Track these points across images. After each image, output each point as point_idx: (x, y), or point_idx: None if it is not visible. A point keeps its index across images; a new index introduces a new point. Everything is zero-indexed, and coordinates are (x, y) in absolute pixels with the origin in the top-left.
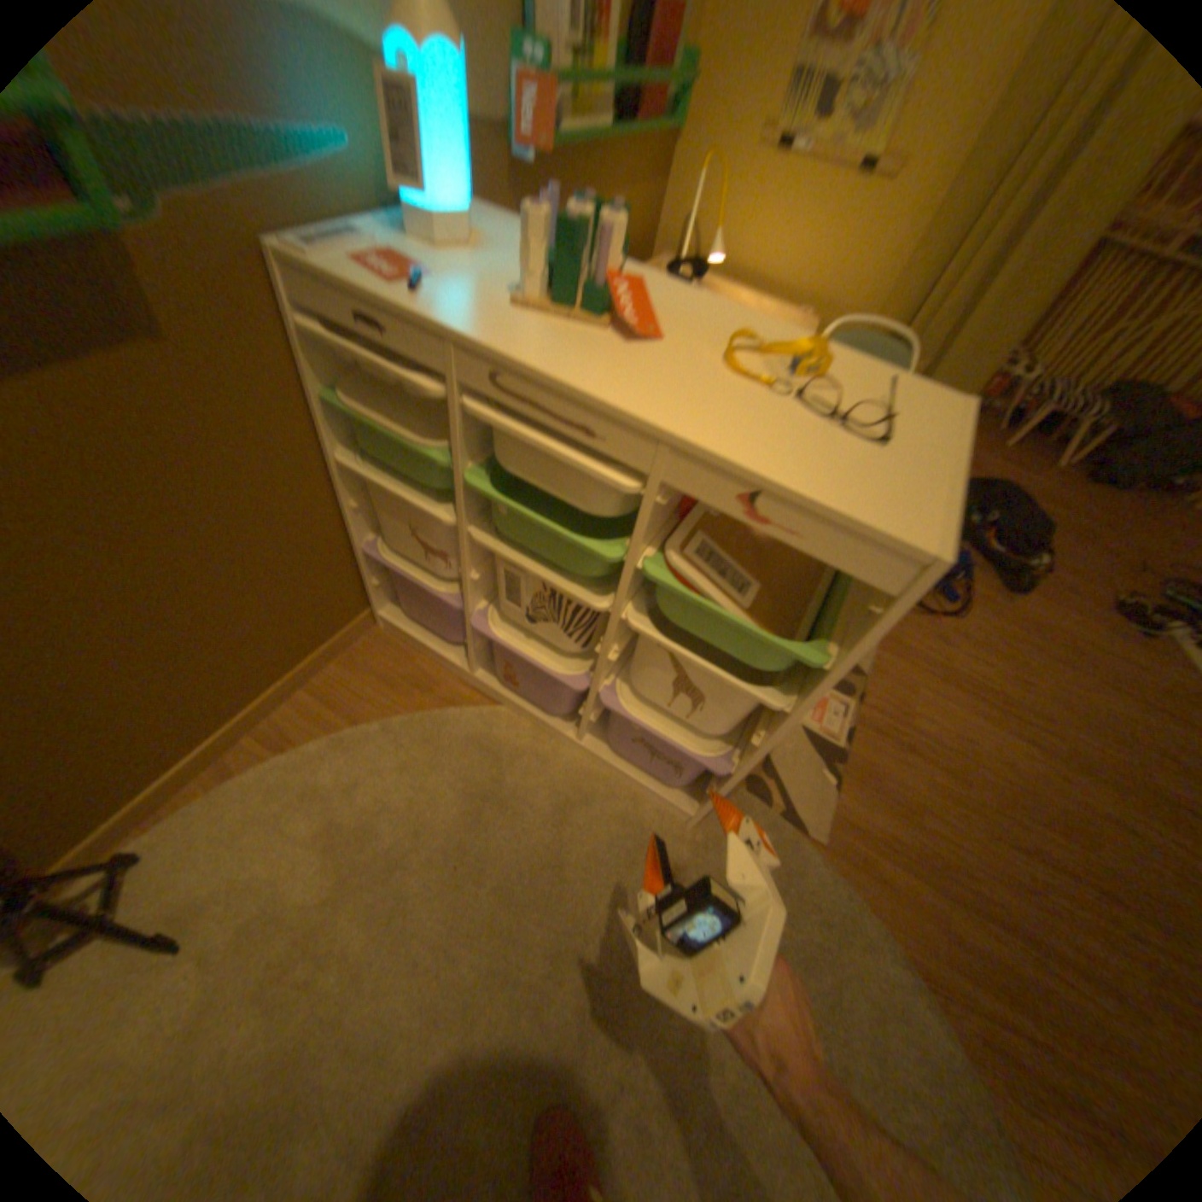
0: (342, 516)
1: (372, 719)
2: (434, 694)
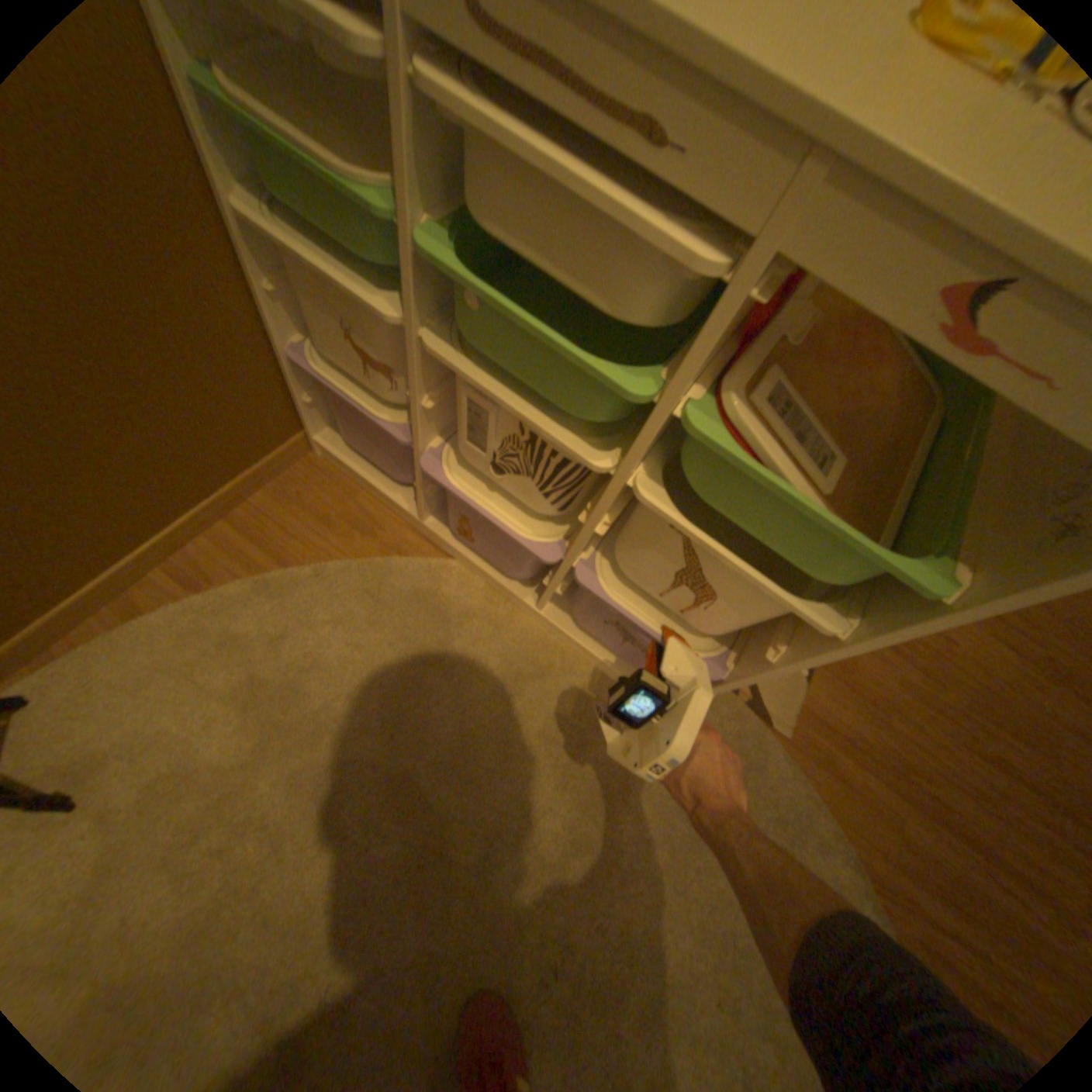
0: (254, 301)
1: (304, 561)
2: (377, 538)
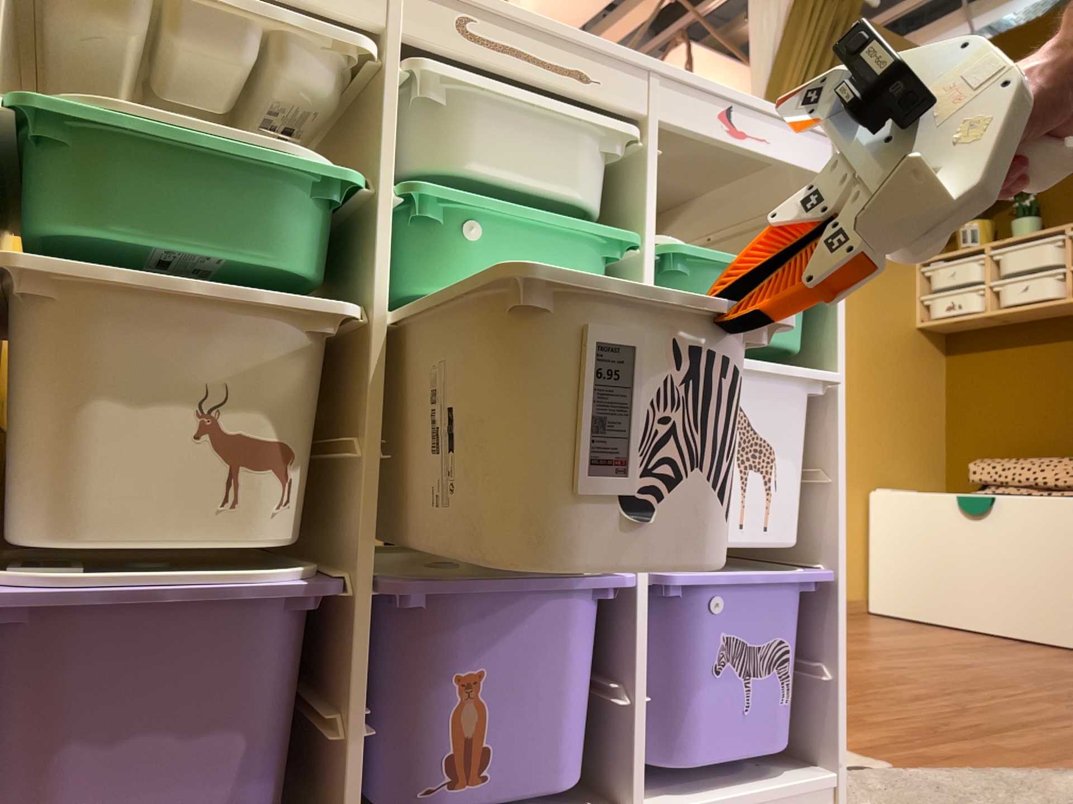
0: None
1: None
2: None
